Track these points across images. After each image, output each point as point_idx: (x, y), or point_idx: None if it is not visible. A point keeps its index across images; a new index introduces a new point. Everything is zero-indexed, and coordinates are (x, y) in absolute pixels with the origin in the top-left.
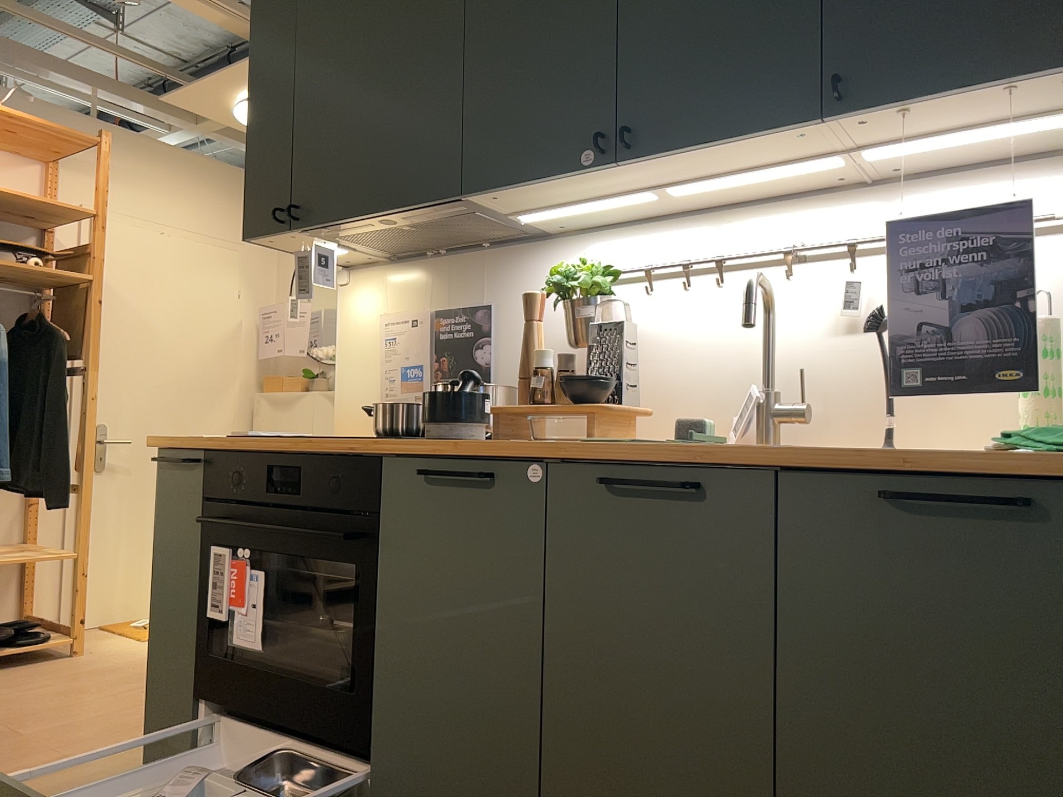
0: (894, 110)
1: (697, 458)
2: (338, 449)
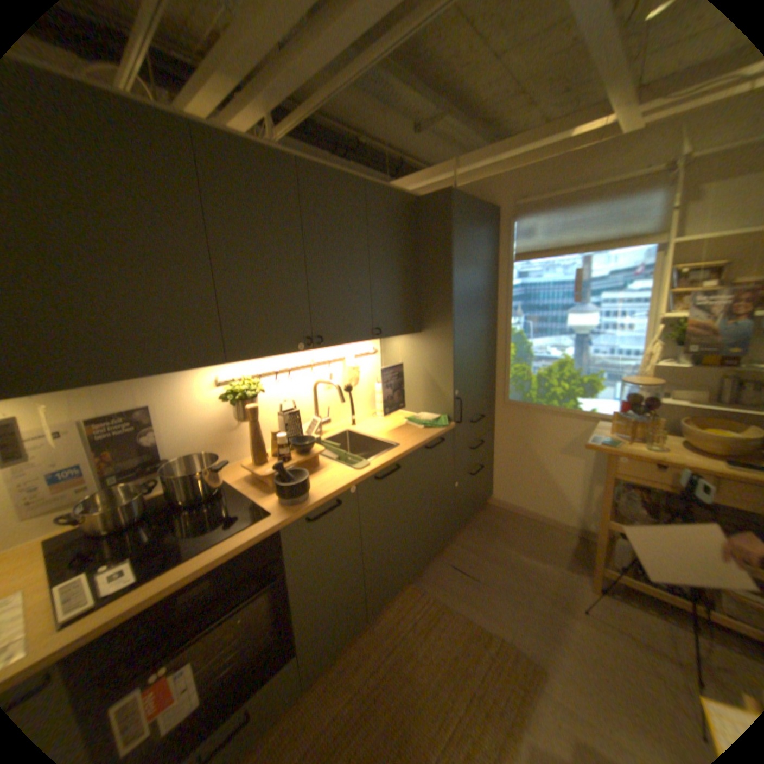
0: (383, 338)
1: (397, 458)
2: (241, 544)
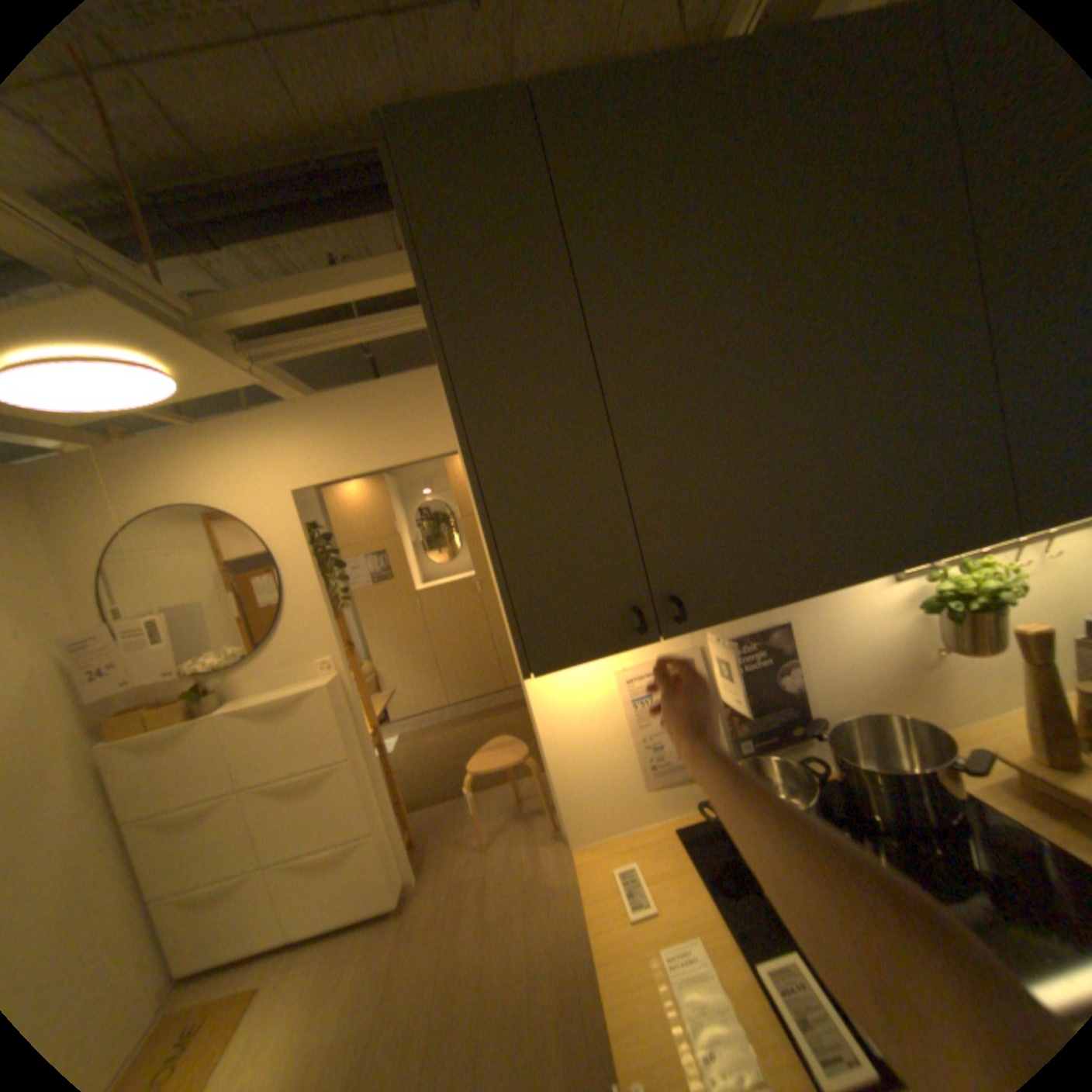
0: None
1: None
2: None
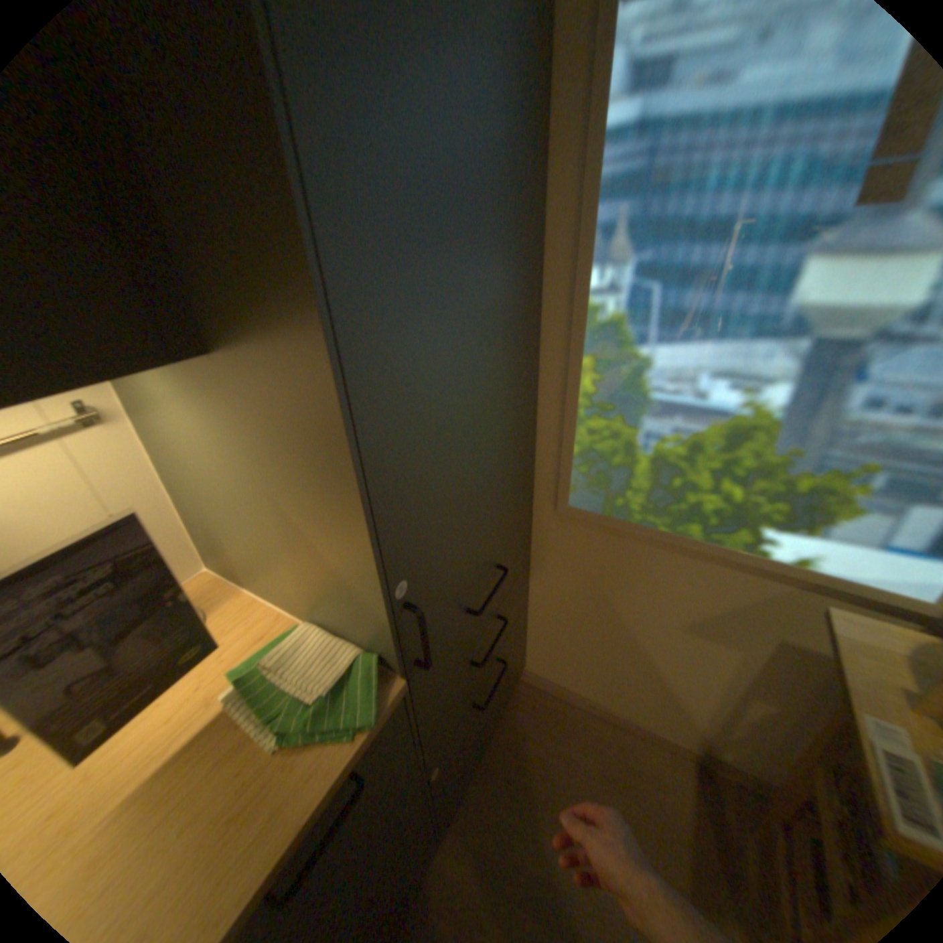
0: None
1: None
2: None
